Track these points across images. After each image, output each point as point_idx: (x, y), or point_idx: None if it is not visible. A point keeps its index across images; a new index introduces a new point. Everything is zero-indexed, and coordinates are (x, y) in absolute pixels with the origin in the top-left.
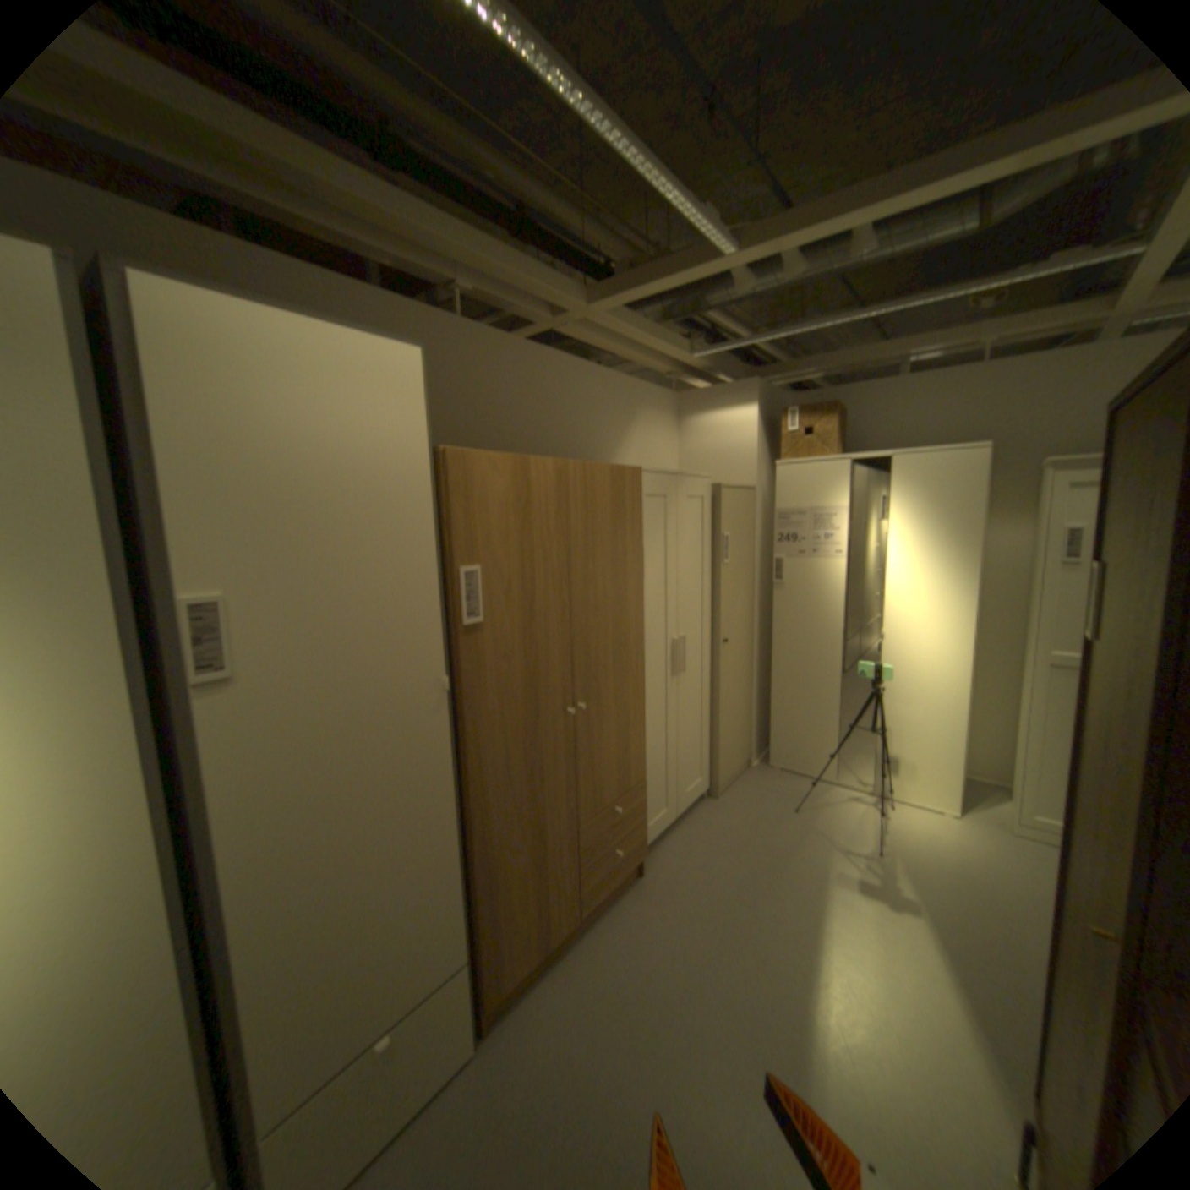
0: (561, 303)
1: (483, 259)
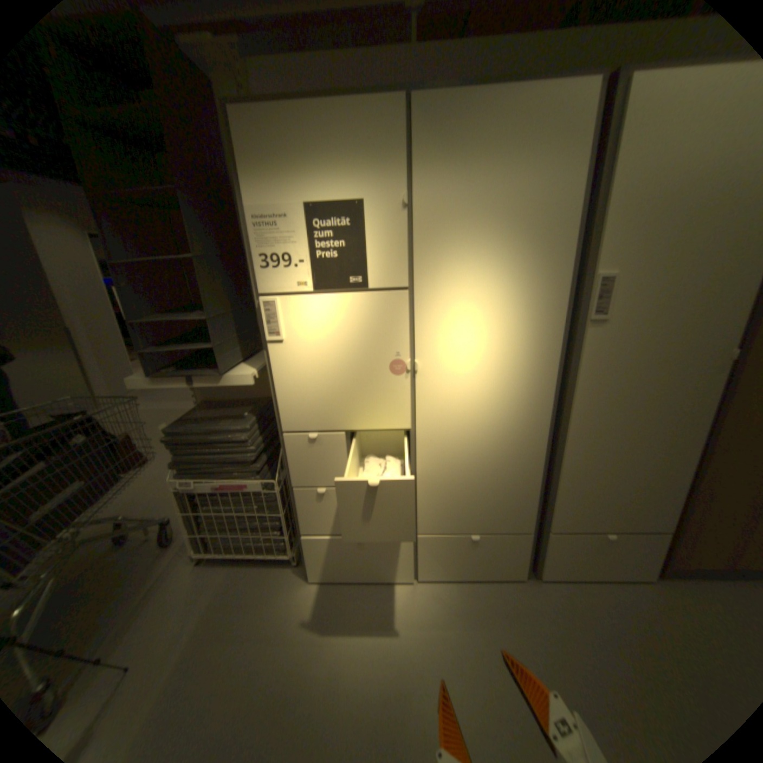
0: None
1: None
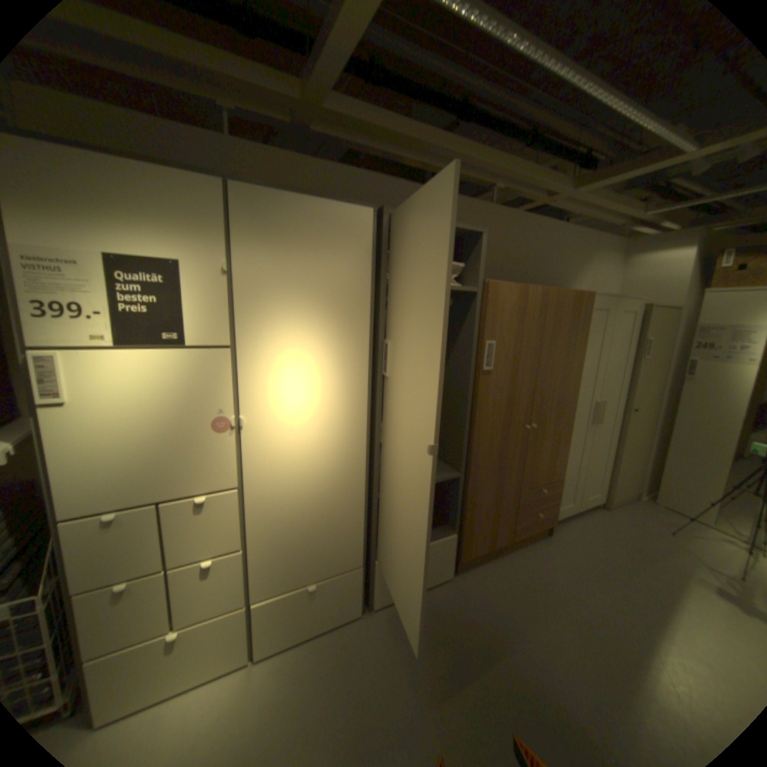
0: (555, 188)
1: (516, 172)
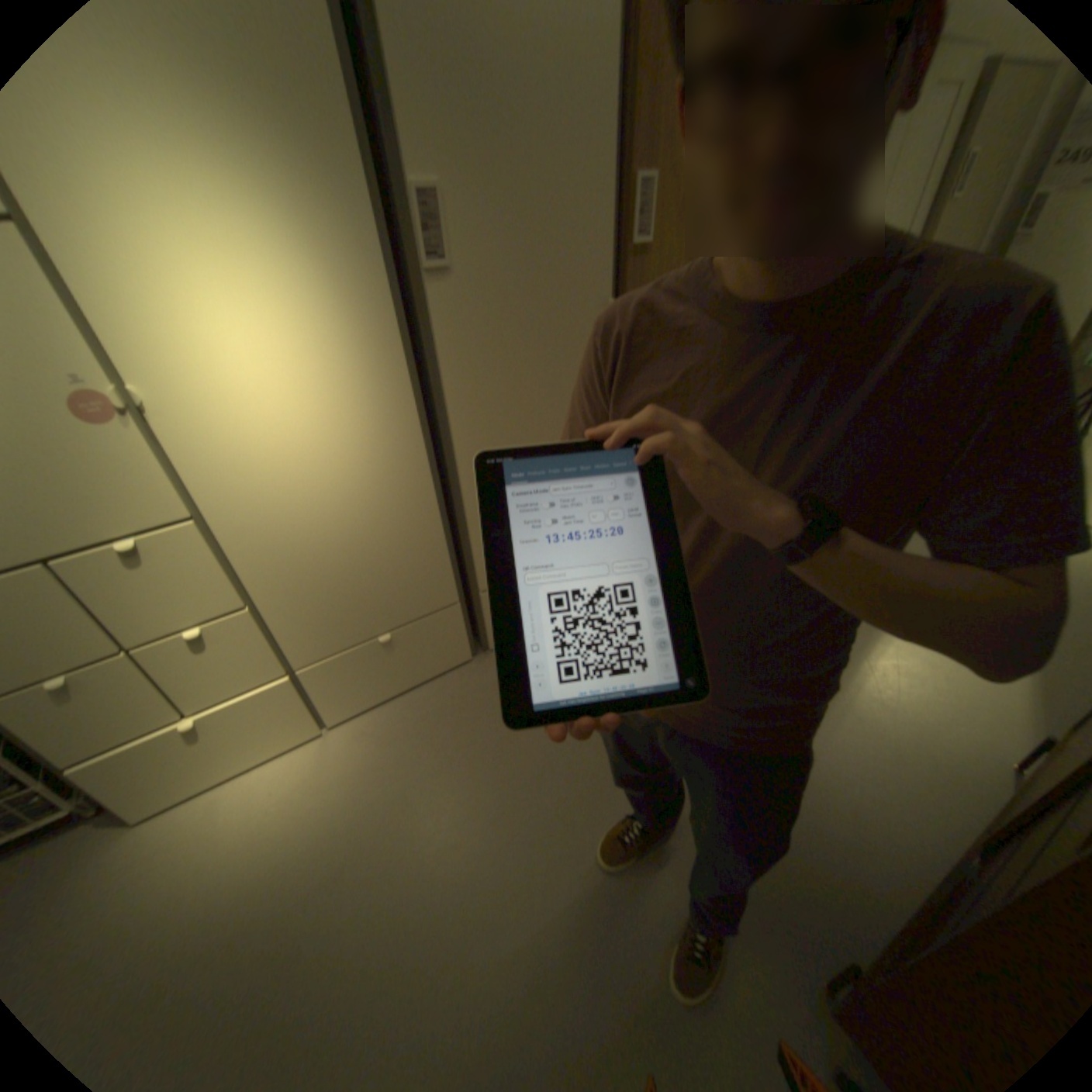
0: None
1: None
